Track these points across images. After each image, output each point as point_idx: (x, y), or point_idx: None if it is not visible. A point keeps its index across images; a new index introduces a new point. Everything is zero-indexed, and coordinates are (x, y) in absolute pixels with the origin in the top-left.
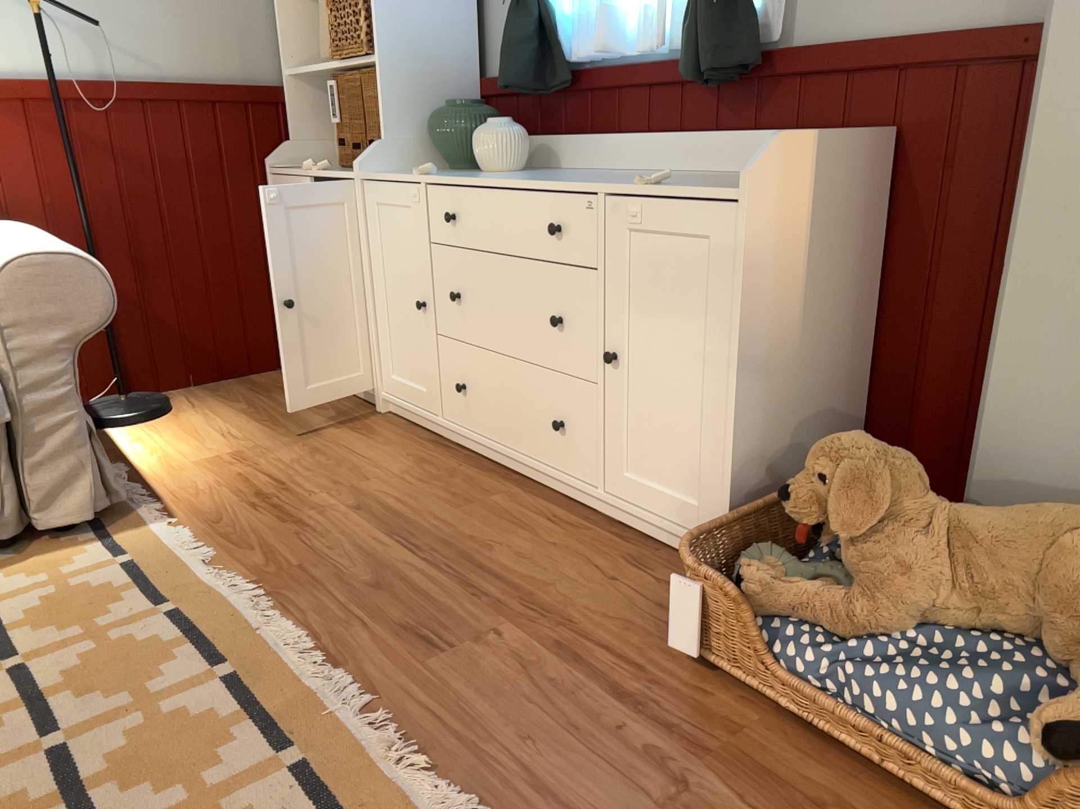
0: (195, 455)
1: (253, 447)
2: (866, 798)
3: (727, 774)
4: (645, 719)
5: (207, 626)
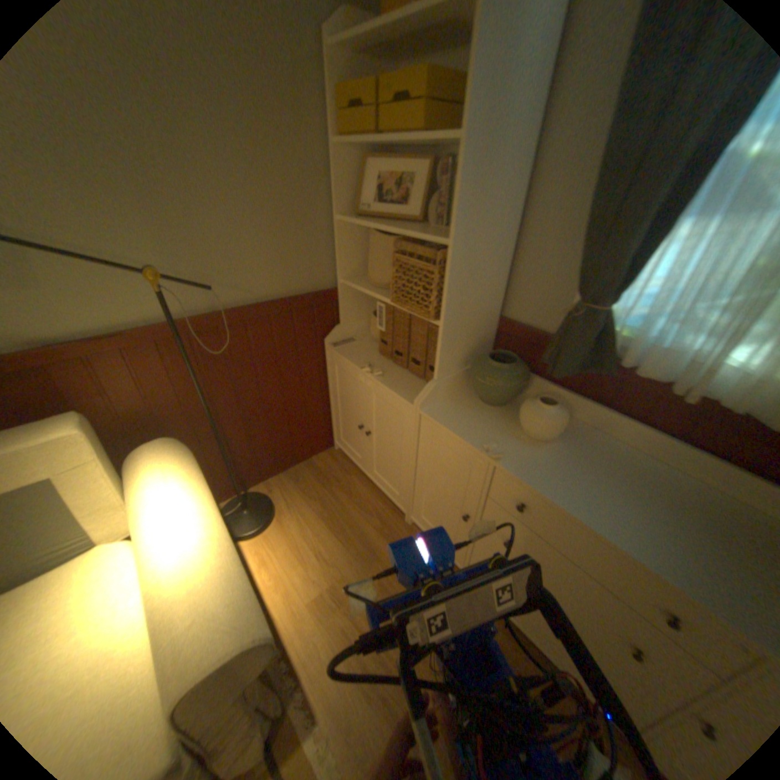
0: (306, 592)
1: (341, 578)
2: None
3: None
4: None
5: None
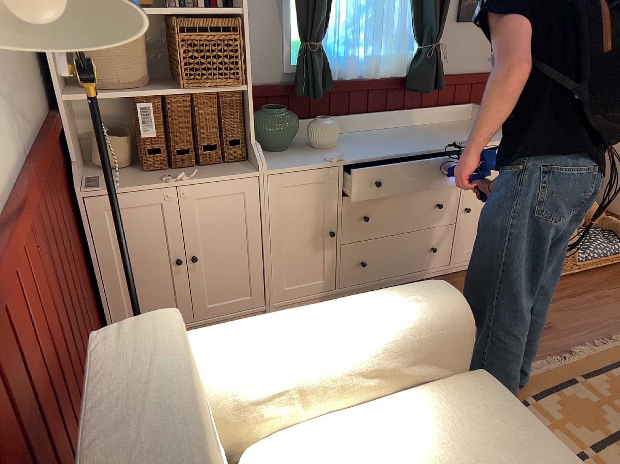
0: None
1: None
2: (604, 275)
3: (602, 289)
4: (582, 296)
5: (546, 388)
